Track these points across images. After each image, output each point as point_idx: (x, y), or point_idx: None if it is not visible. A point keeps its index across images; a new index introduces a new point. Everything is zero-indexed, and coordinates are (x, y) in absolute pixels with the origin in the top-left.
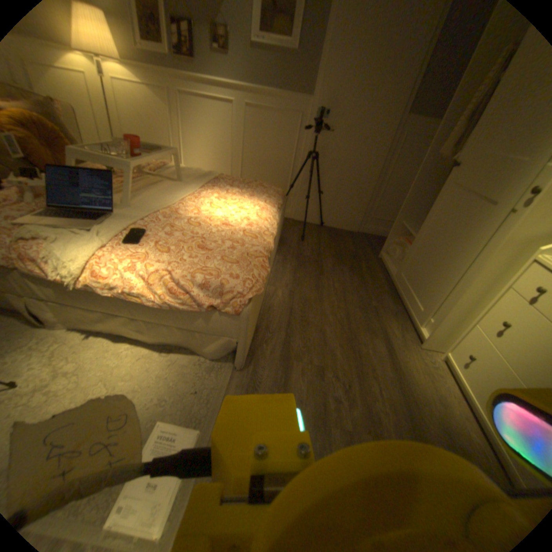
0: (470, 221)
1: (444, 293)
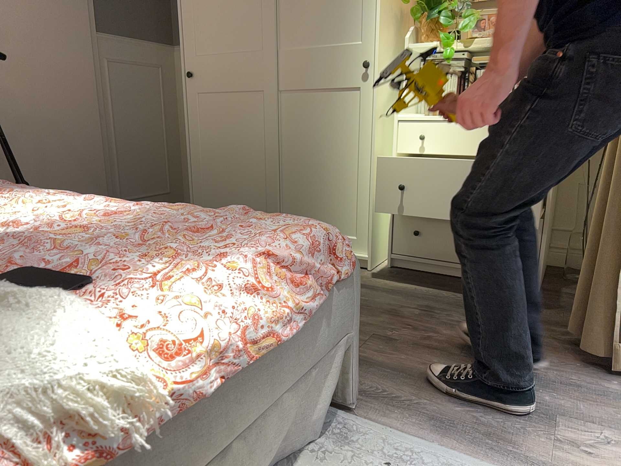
0: (315, 120)
1: (344, 202)
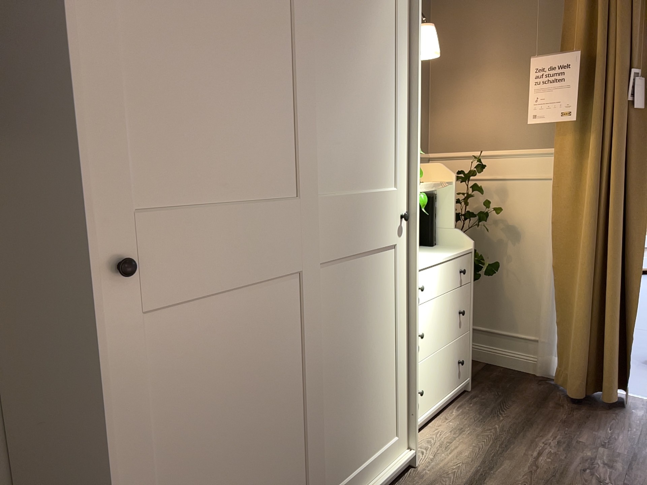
0: (356, 300)
1: (385, 400)
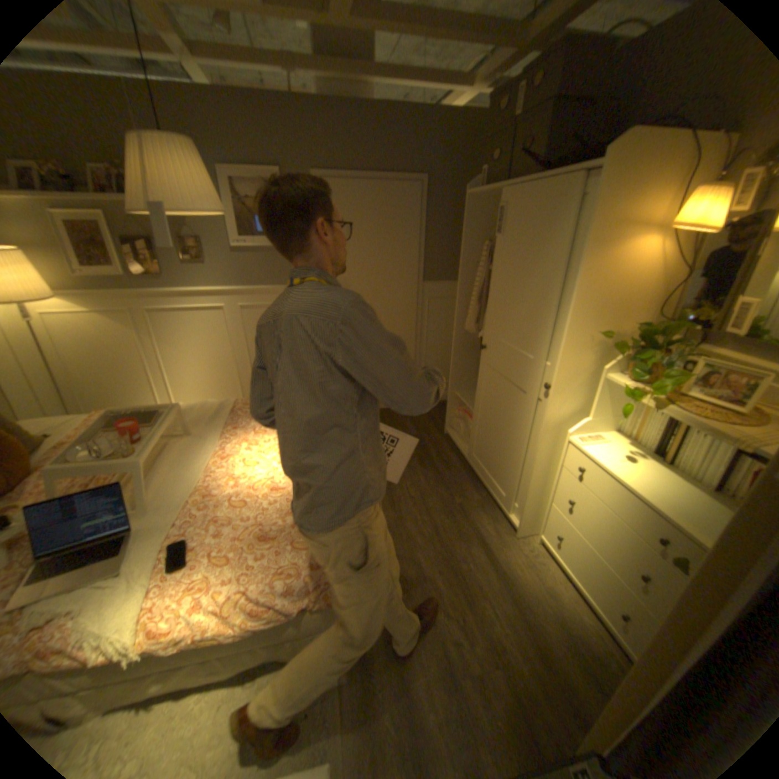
0: (513, 404)
1: (517, 475)
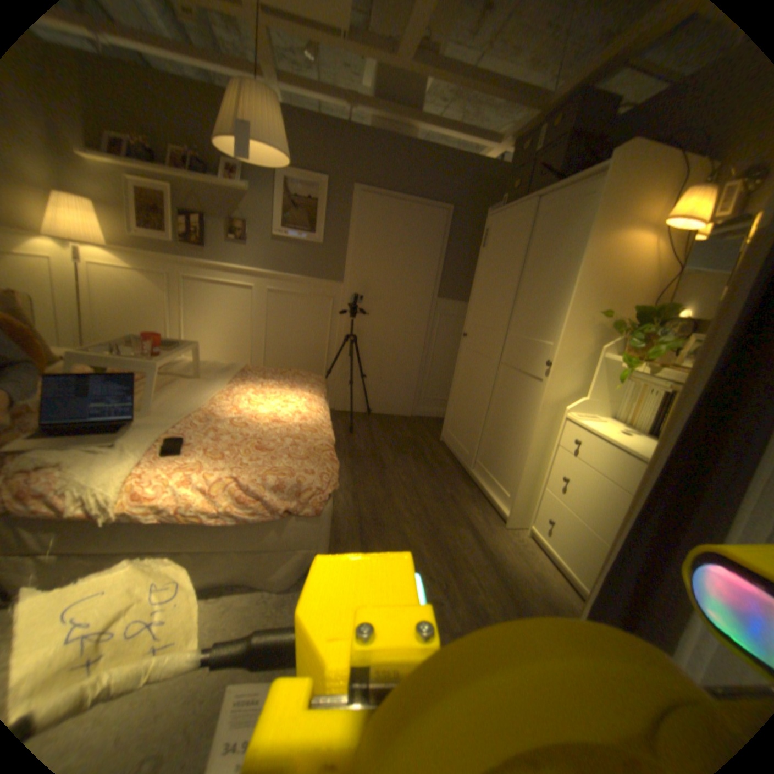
0: (513, 392)
1: (511, 463)
